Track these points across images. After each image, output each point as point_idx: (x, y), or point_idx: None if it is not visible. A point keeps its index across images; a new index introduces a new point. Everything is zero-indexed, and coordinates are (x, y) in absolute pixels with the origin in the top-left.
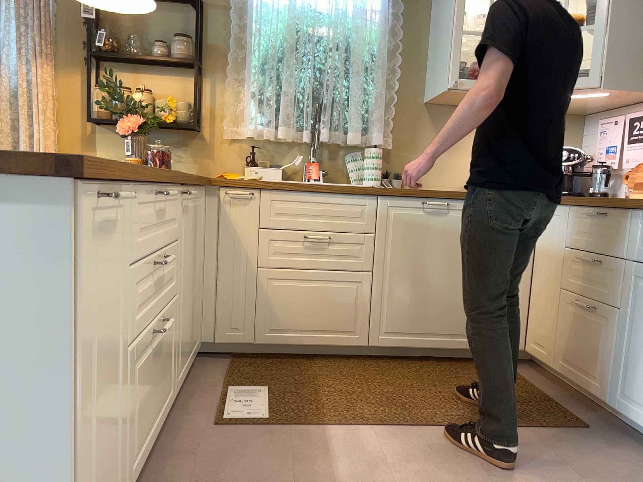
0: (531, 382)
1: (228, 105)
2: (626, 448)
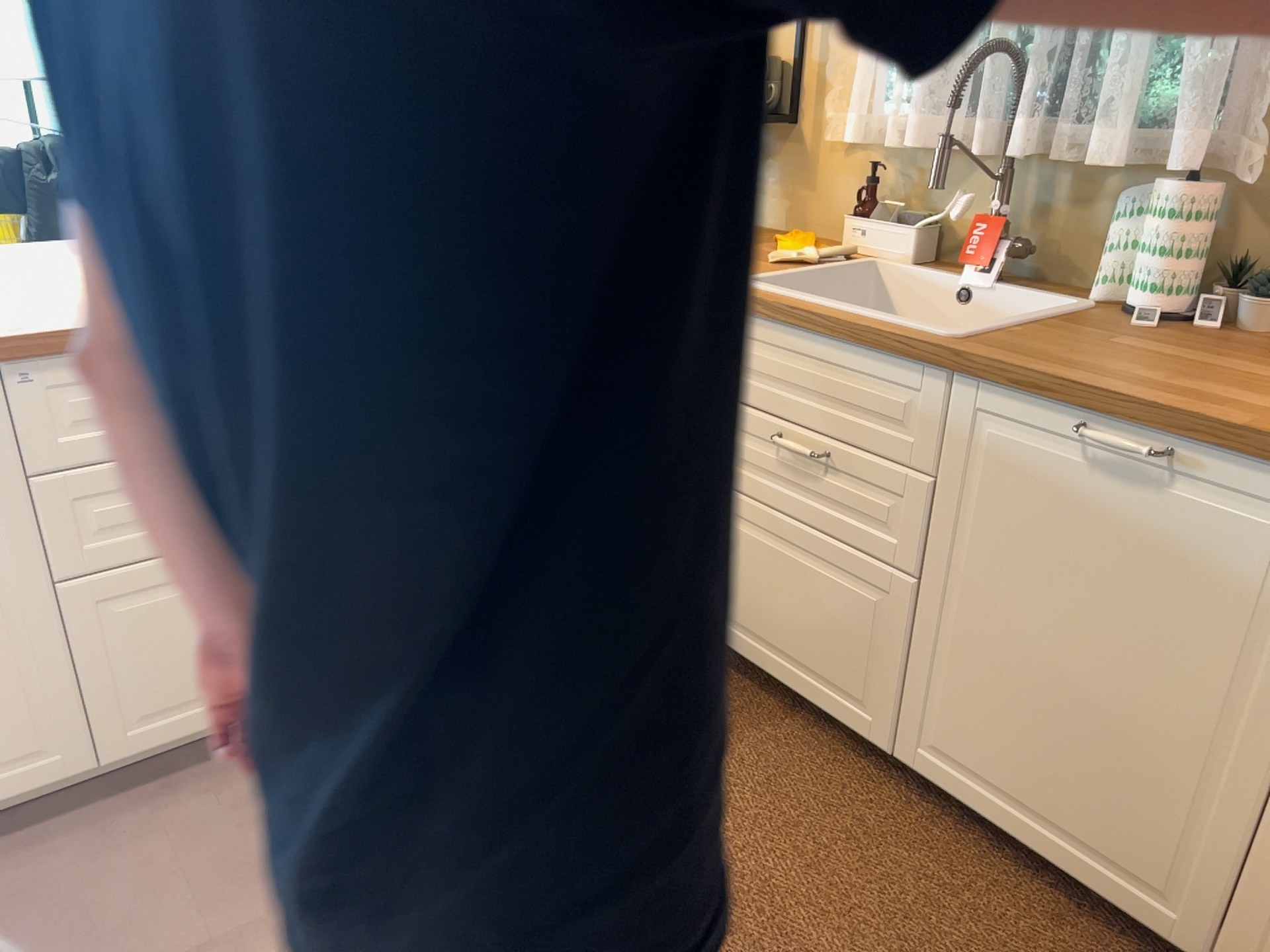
0: None
1: (833, 58)
2: None
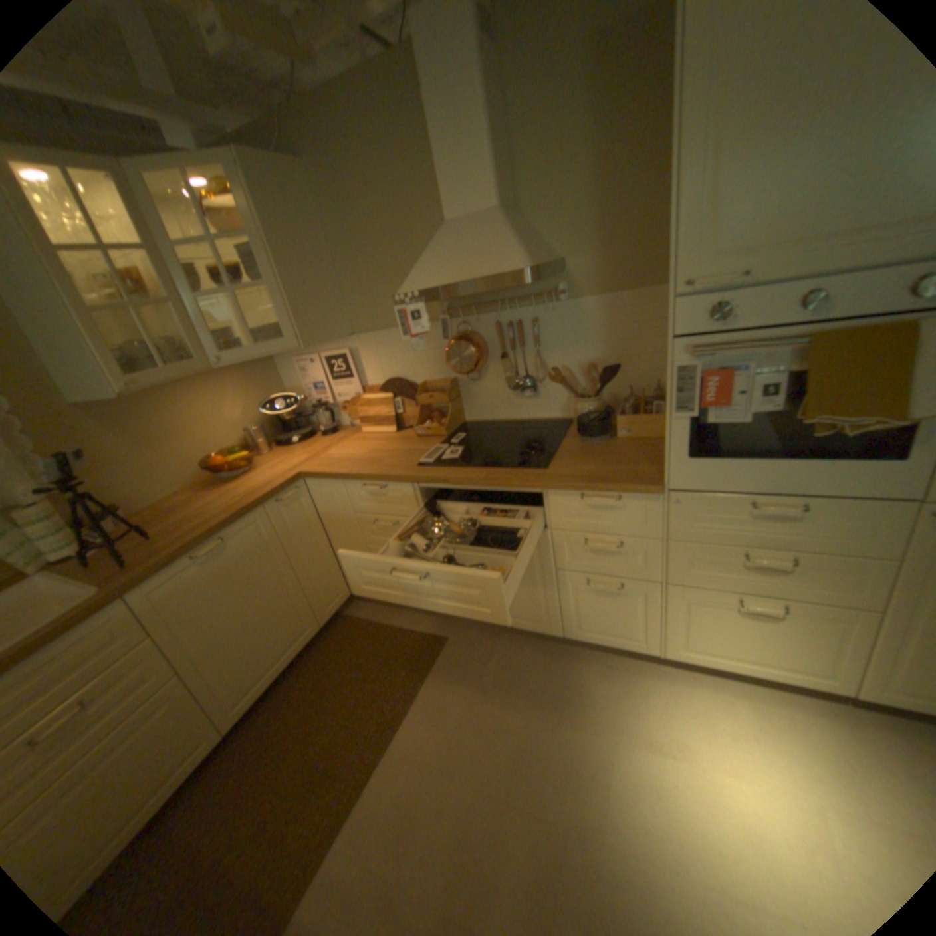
0: (376, 620)
1: None
2: (475, 636)
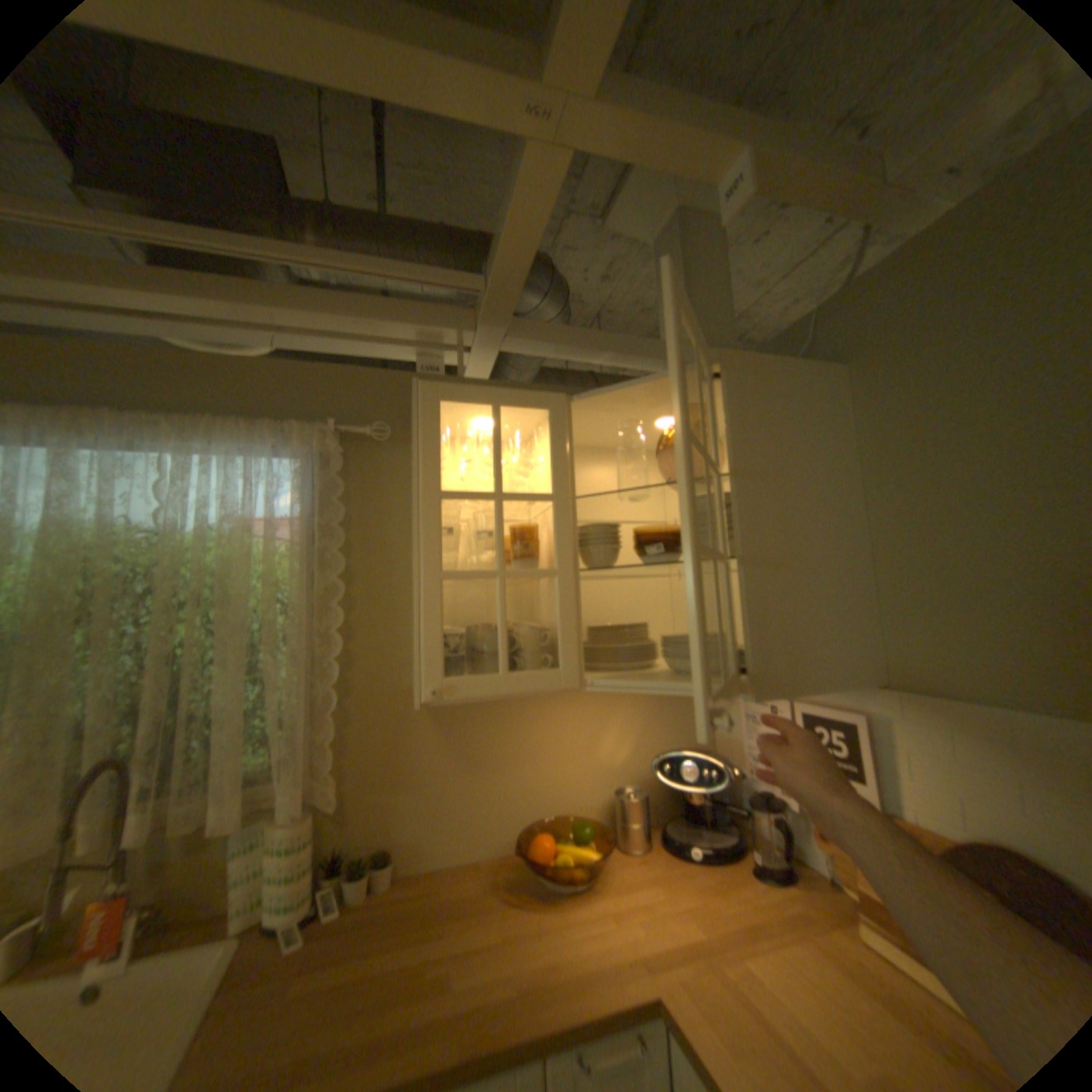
0: None
1: None
2: None
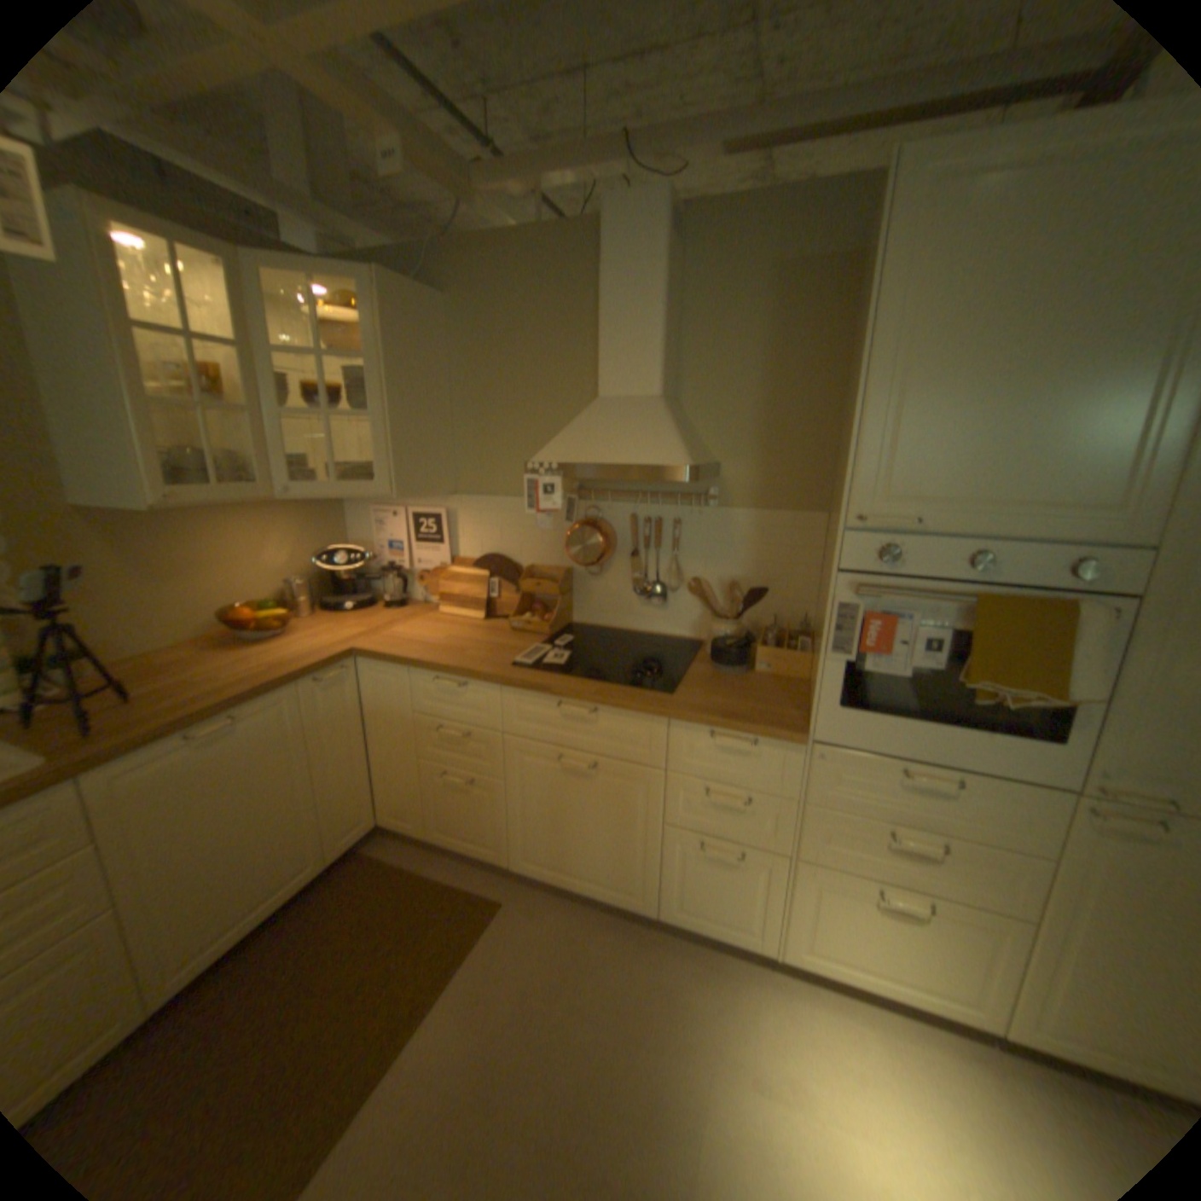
0: (403, 869)
1: None
2: (539, 908)
